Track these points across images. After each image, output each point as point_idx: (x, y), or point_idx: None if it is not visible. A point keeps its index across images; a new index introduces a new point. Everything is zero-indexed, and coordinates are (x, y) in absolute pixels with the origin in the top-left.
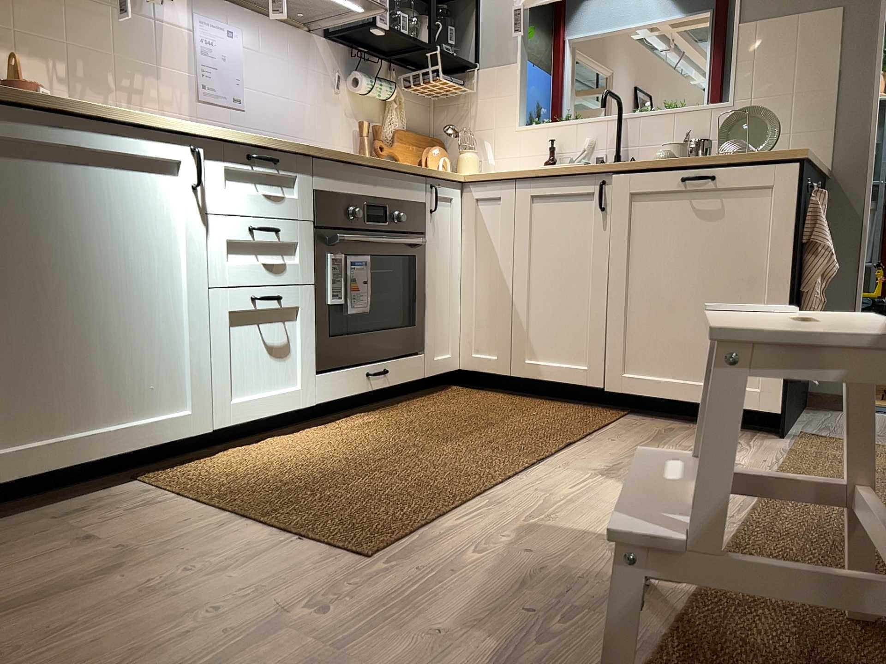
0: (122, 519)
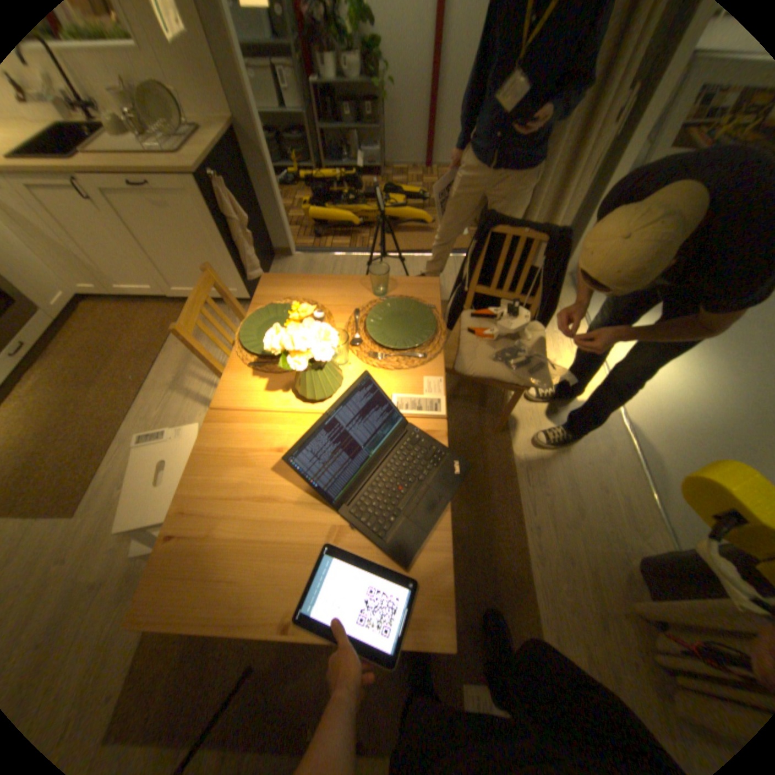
0: None
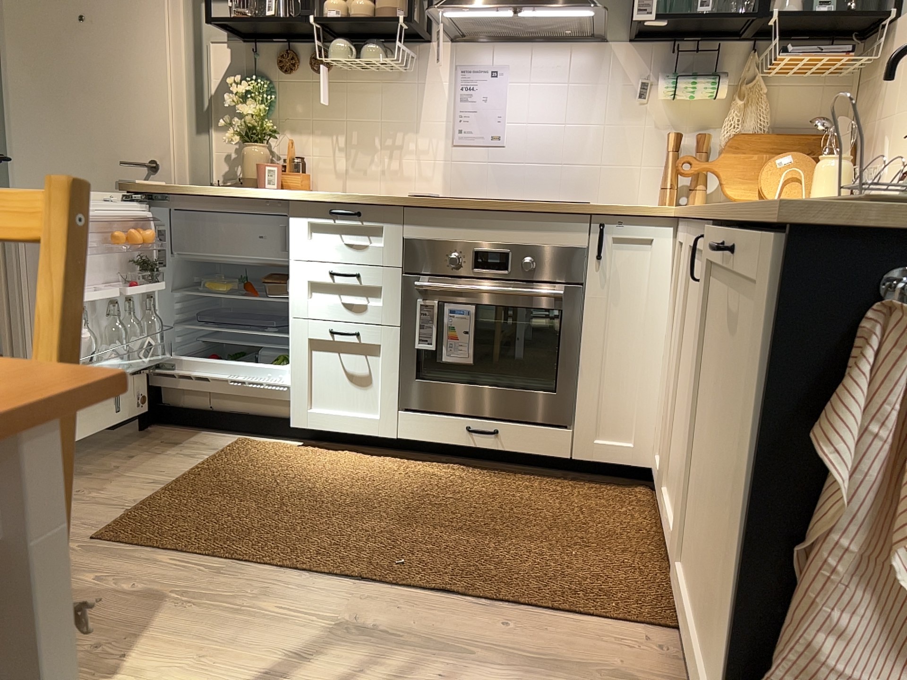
0: (162, 458)
